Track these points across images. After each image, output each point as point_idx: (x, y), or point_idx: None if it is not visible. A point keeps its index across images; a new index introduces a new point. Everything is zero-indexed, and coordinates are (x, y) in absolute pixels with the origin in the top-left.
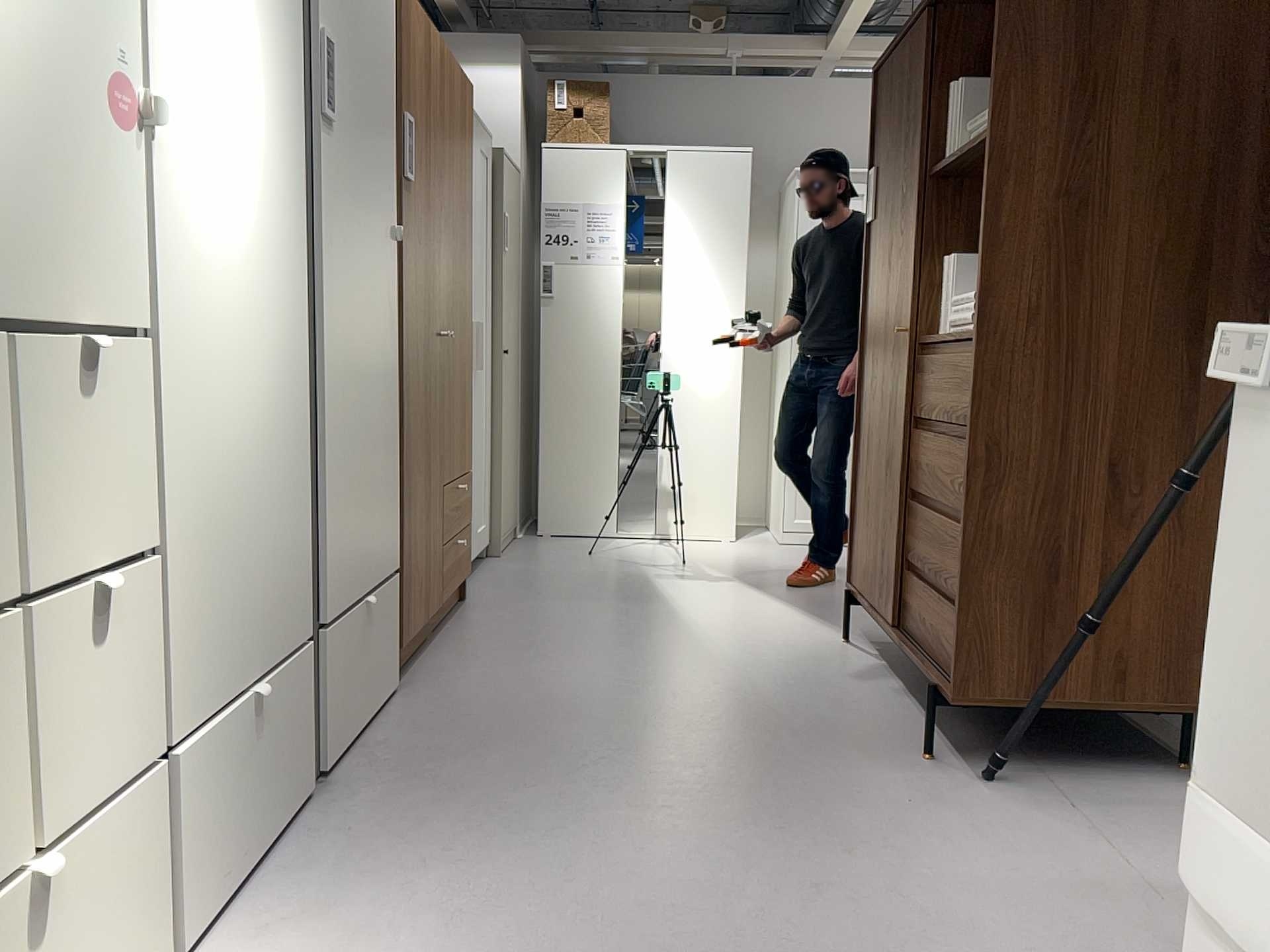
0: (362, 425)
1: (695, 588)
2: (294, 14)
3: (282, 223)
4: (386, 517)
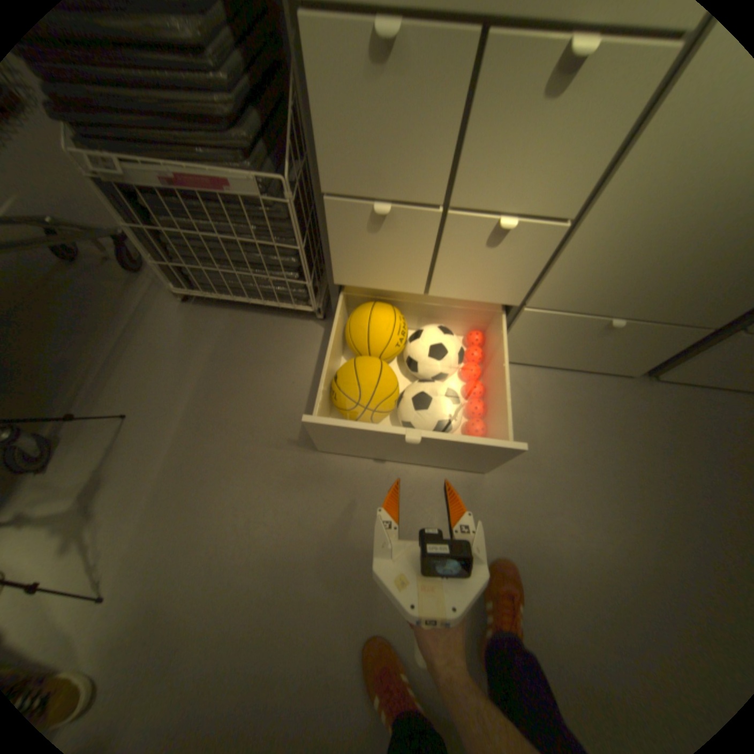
0: None
1: None
2: None
3: None
4: None
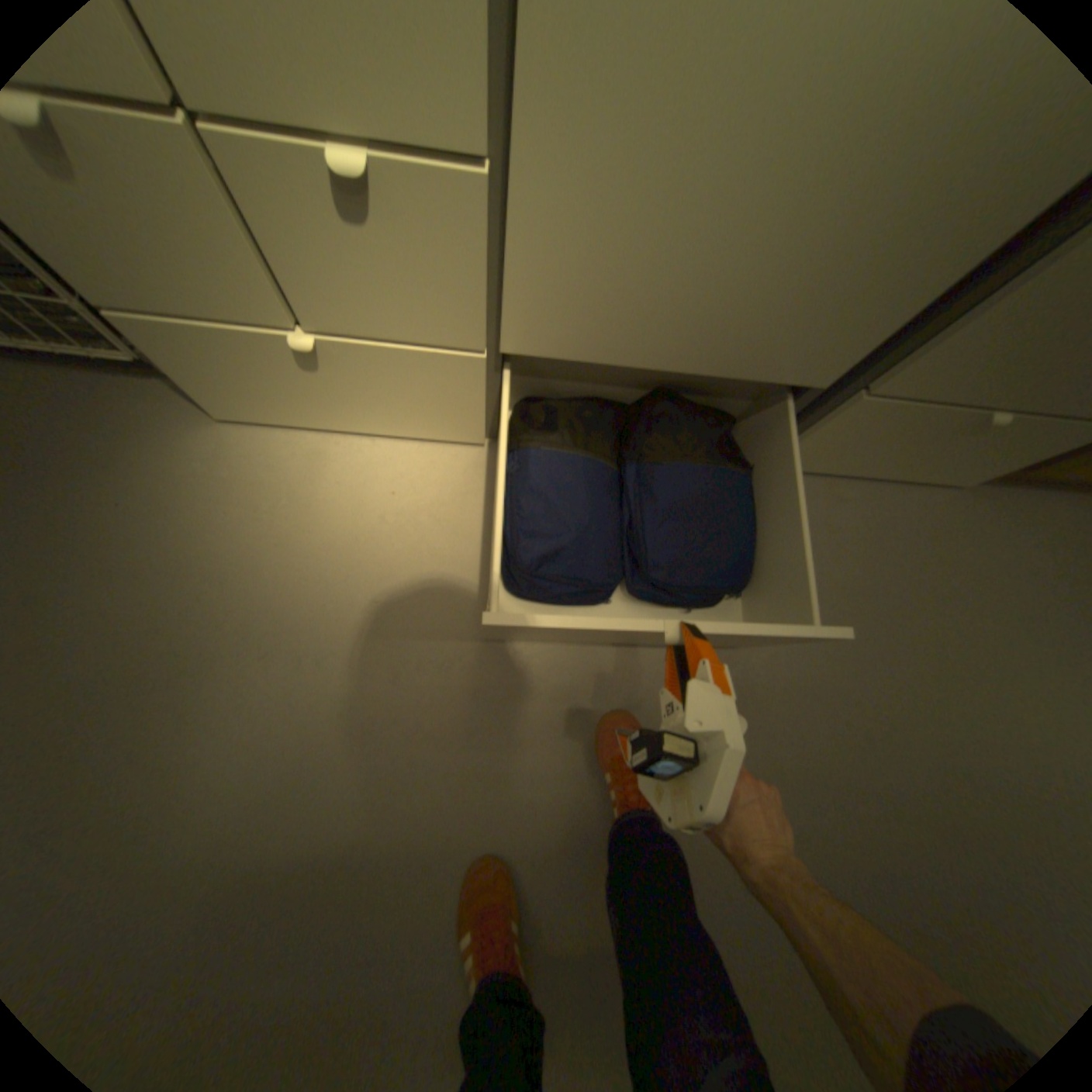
0: None
1: None
2: None
3: None
4: None
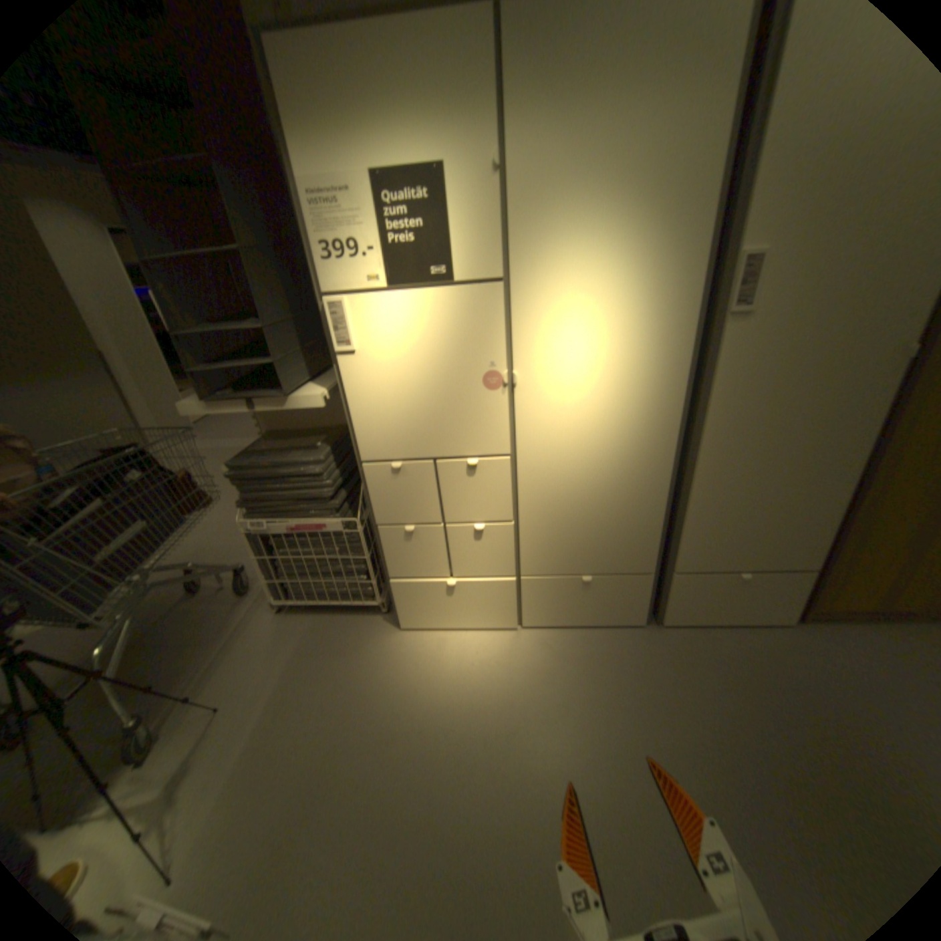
0: (769, 488)
1: None
2: (709, 255)
3: (654, 392)
4: (804, 541)
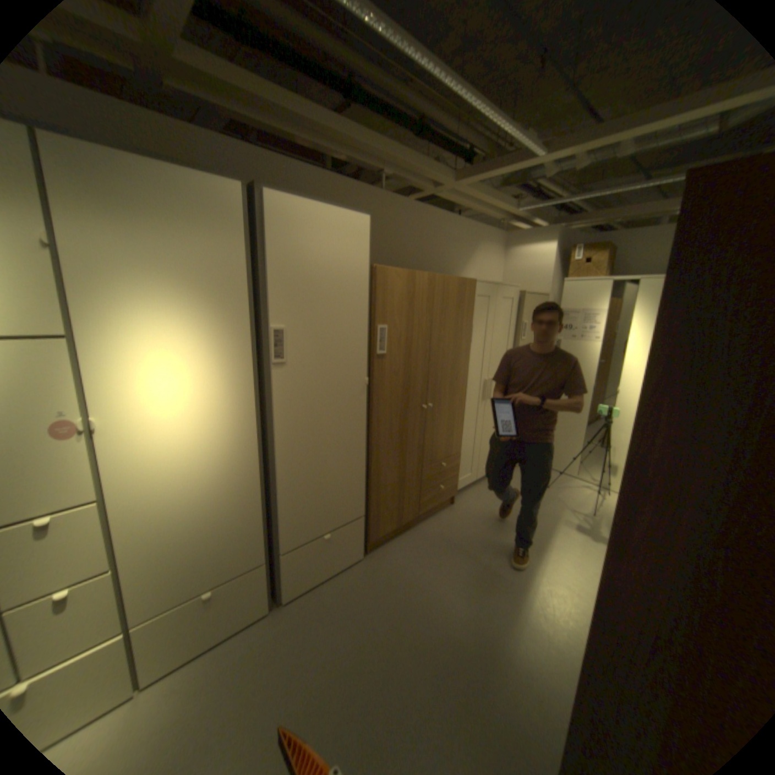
0: (324, 471)
1: (577, 542)
2: (251, 329)
3: (233, 420)
4: (351, 499)
